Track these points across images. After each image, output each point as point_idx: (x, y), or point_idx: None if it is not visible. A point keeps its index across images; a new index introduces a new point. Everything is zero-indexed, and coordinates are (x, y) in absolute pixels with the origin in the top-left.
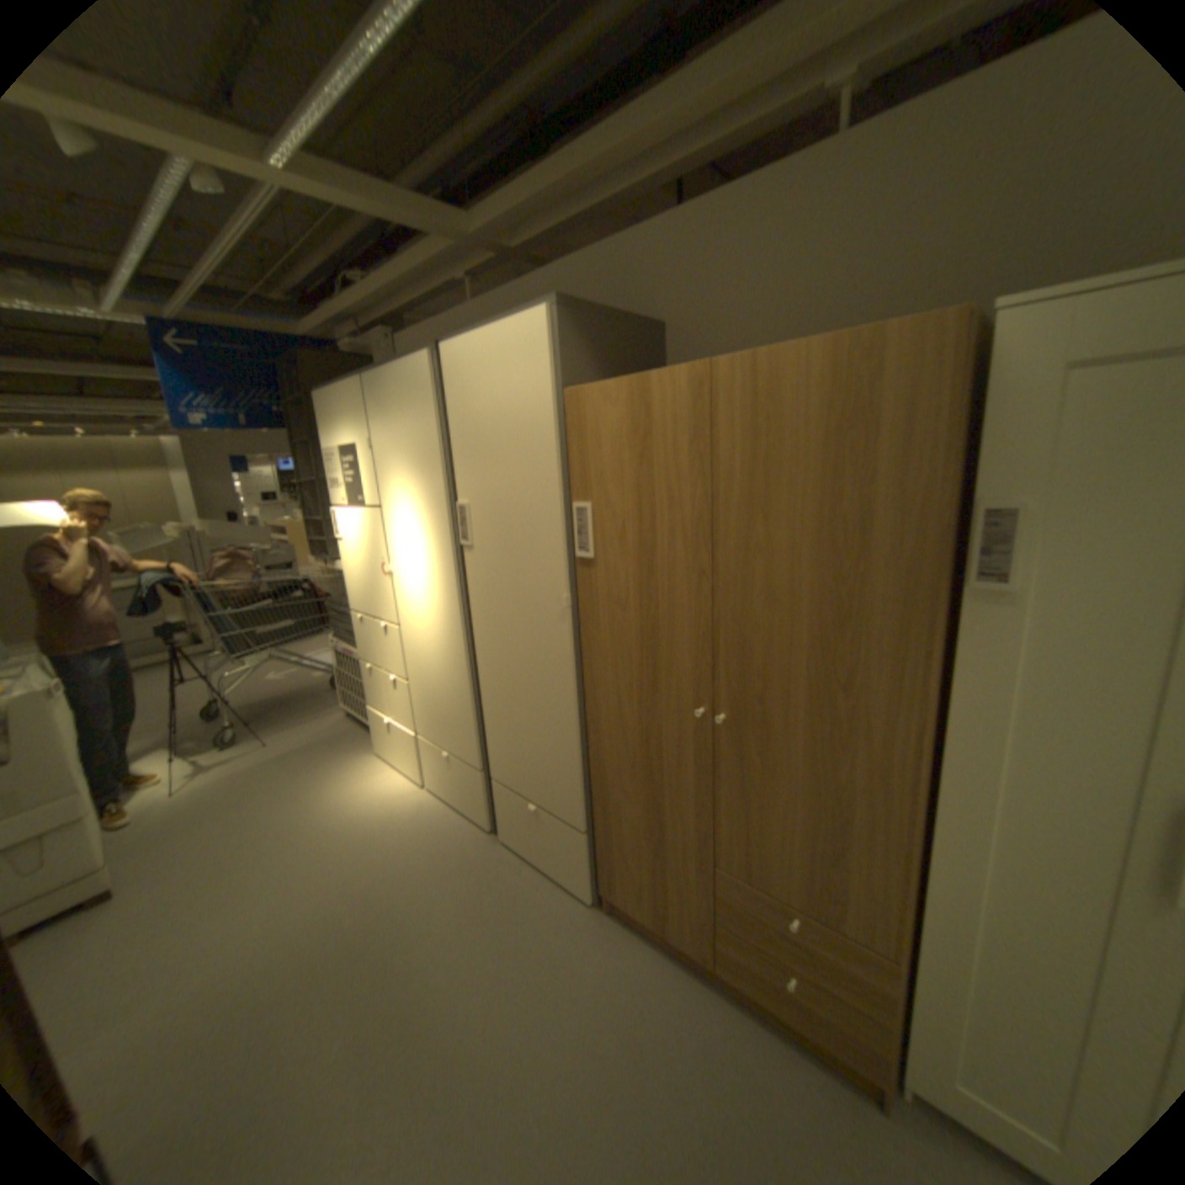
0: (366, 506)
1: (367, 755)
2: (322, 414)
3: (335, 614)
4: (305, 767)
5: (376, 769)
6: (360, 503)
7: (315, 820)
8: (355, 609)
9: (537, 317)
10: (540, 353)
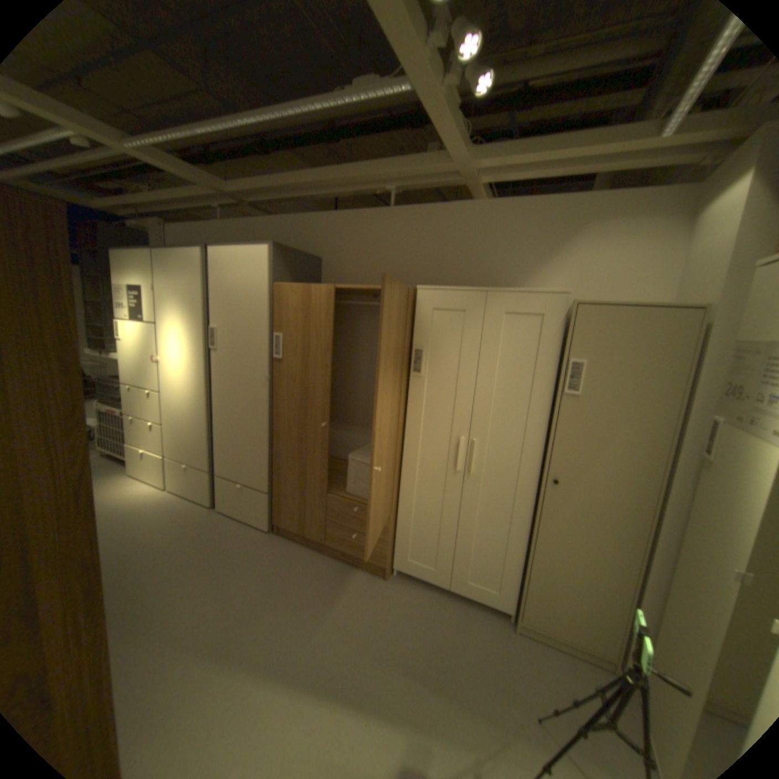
0: (143, 322)
1: (121, 477)
2: (111, 263)
3: (102, 388)
4: None
5: (129, 483)
6: (139, 320)
7: None
8: (124, 383)
9: (263, 250)
10: (263, 265)
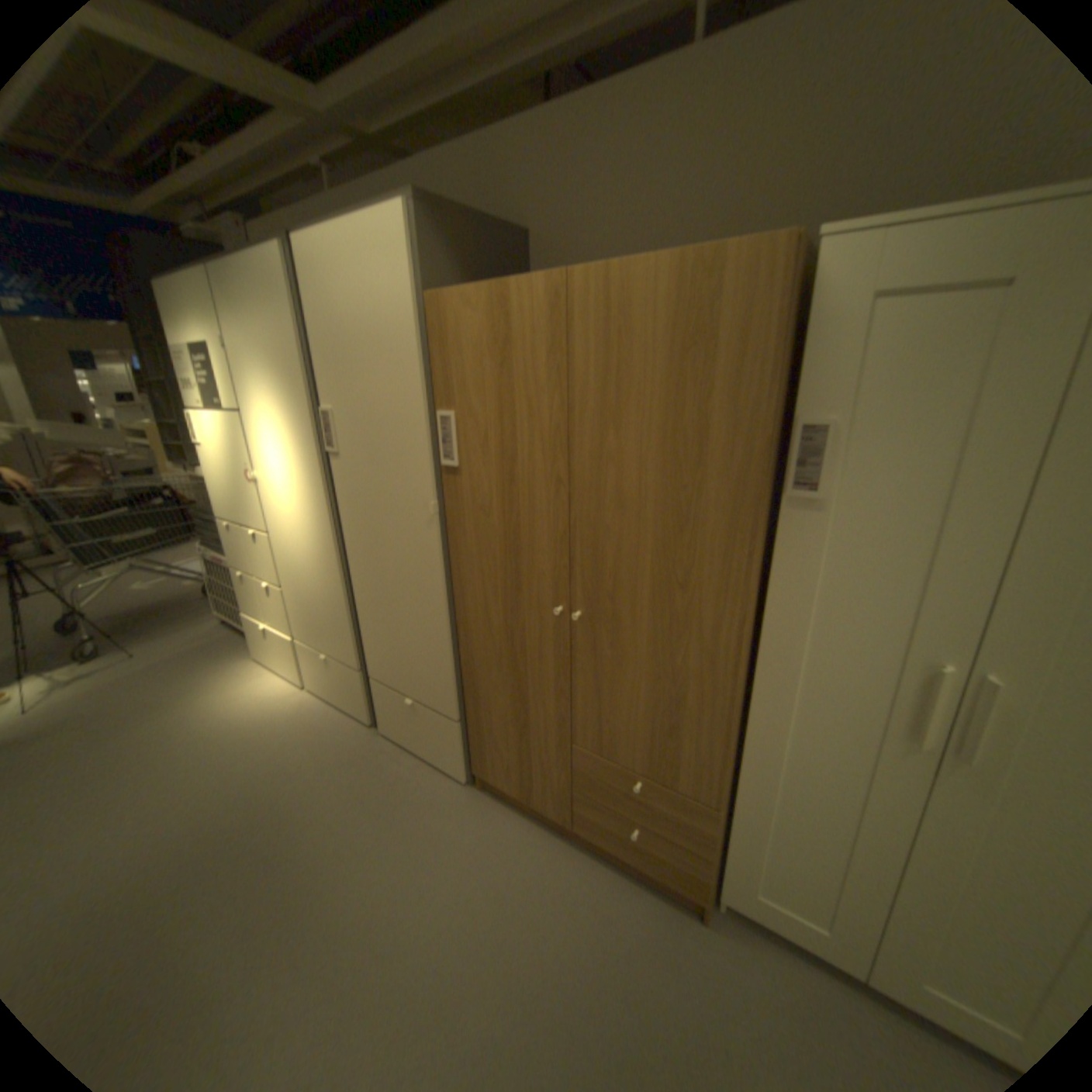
0: (222, 408)
1: (244, 660)
2: (166, 306)
3: (200, 521)
4: (177, 674)
5: (254, 673)
6: (216, 405)
7: (189, 725)
8: (219, 516)
9: (392, 210)
10: (397, 250)
